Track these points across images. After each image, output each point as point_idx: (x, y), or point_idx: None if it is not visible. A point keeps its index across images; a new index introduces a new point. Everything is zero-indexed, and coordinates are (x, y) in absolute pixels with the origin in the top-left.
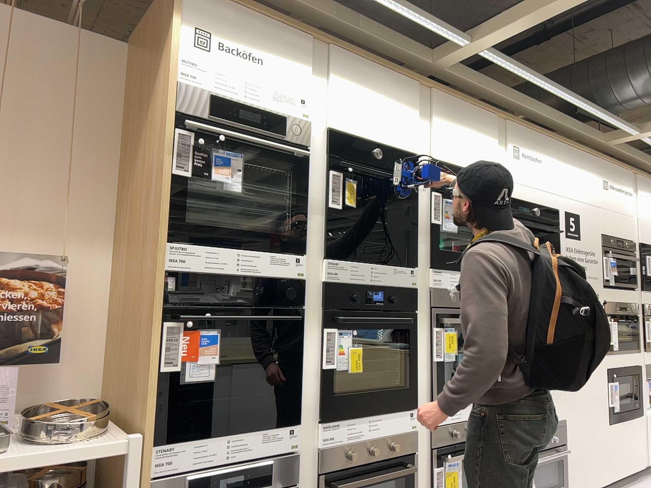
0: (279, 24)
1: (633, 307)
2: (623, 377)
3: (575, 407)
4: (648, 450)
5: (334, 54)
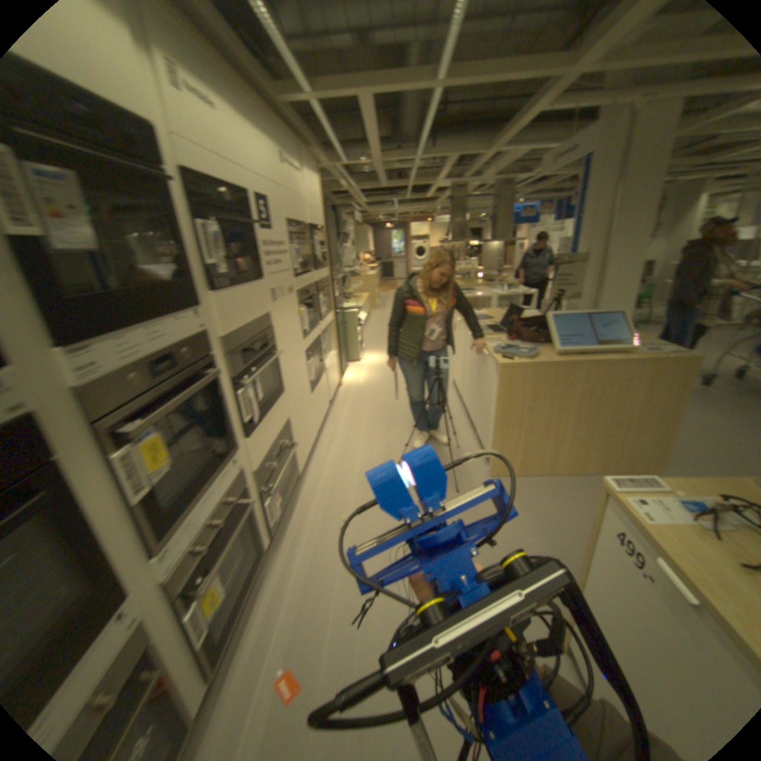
0: None
1: (314, 289)
2: (315, 352)
3: (294, 402)
4: (329, 392)
5: None
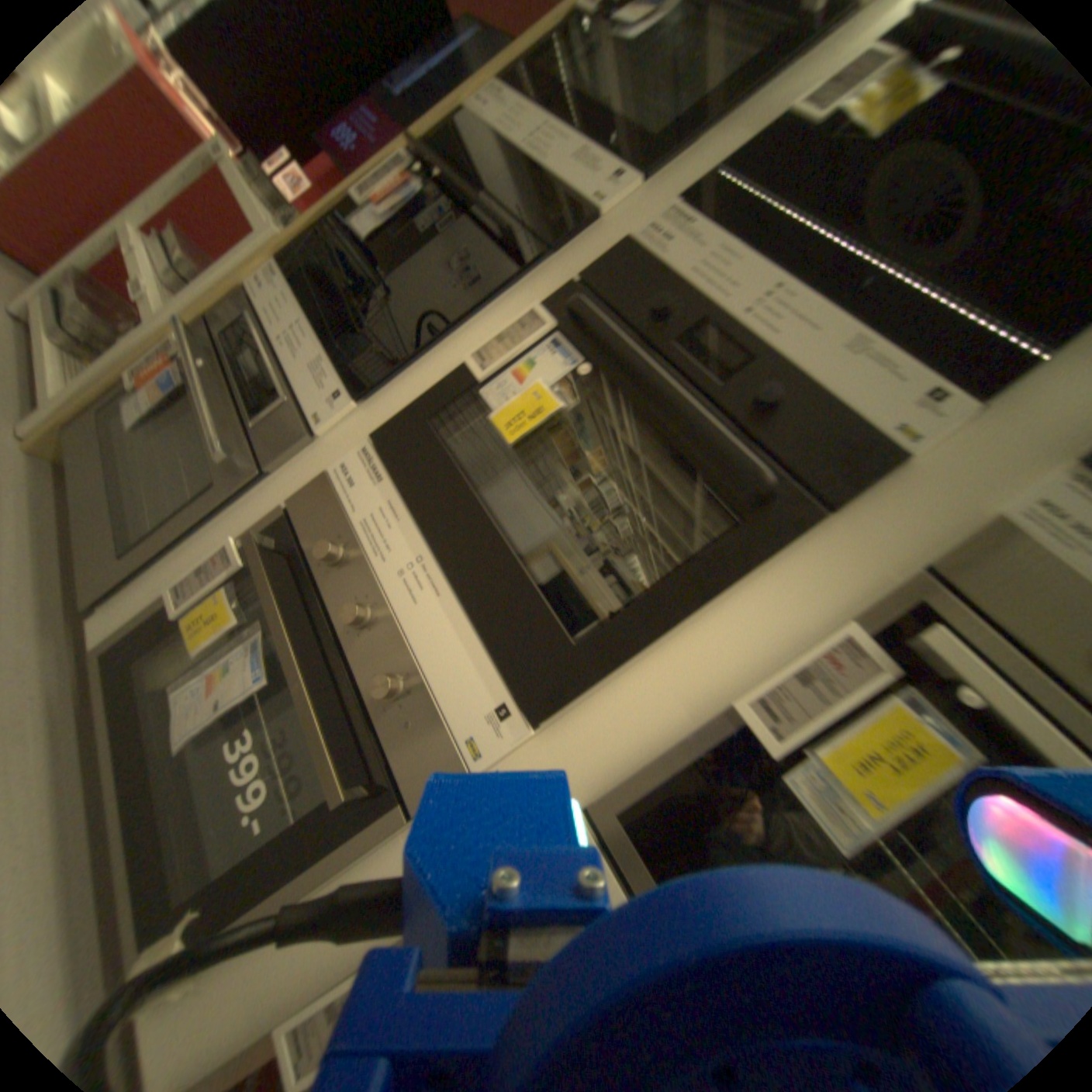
0: None
1: None
2: None
3: None
4: None
5: None
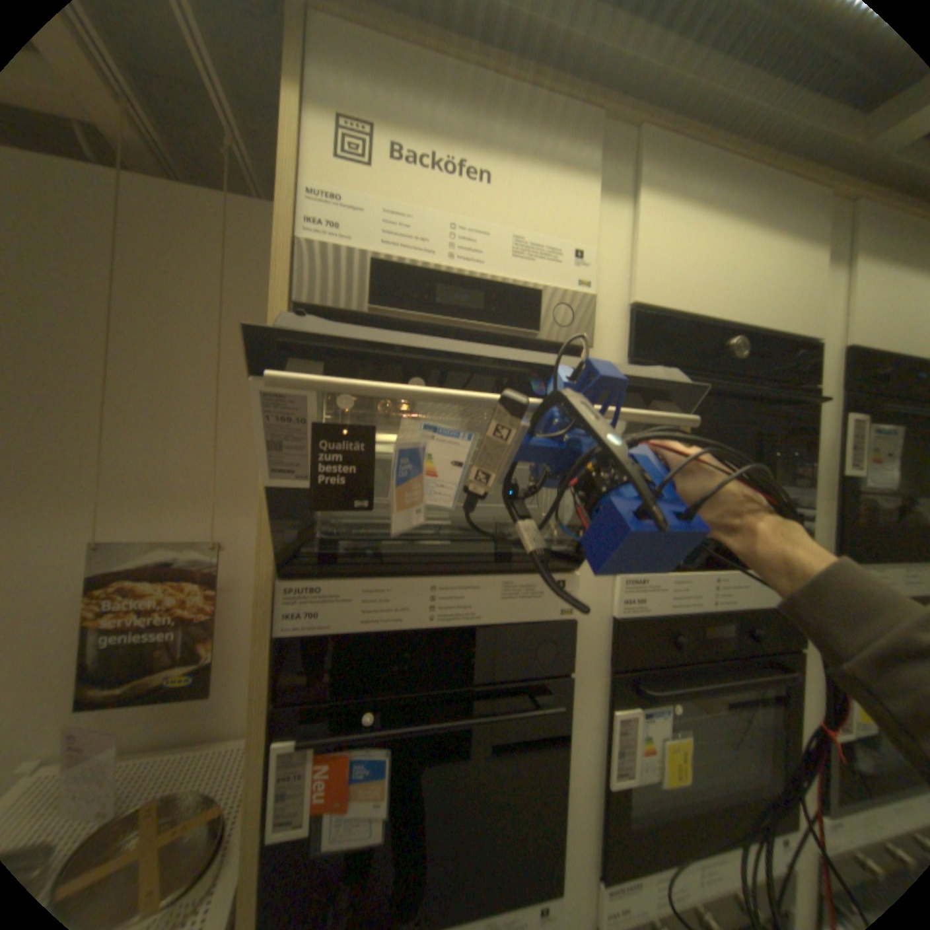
0: (525, 83)
1: None
2: None
3: None
4: None
5: (651, 139)
